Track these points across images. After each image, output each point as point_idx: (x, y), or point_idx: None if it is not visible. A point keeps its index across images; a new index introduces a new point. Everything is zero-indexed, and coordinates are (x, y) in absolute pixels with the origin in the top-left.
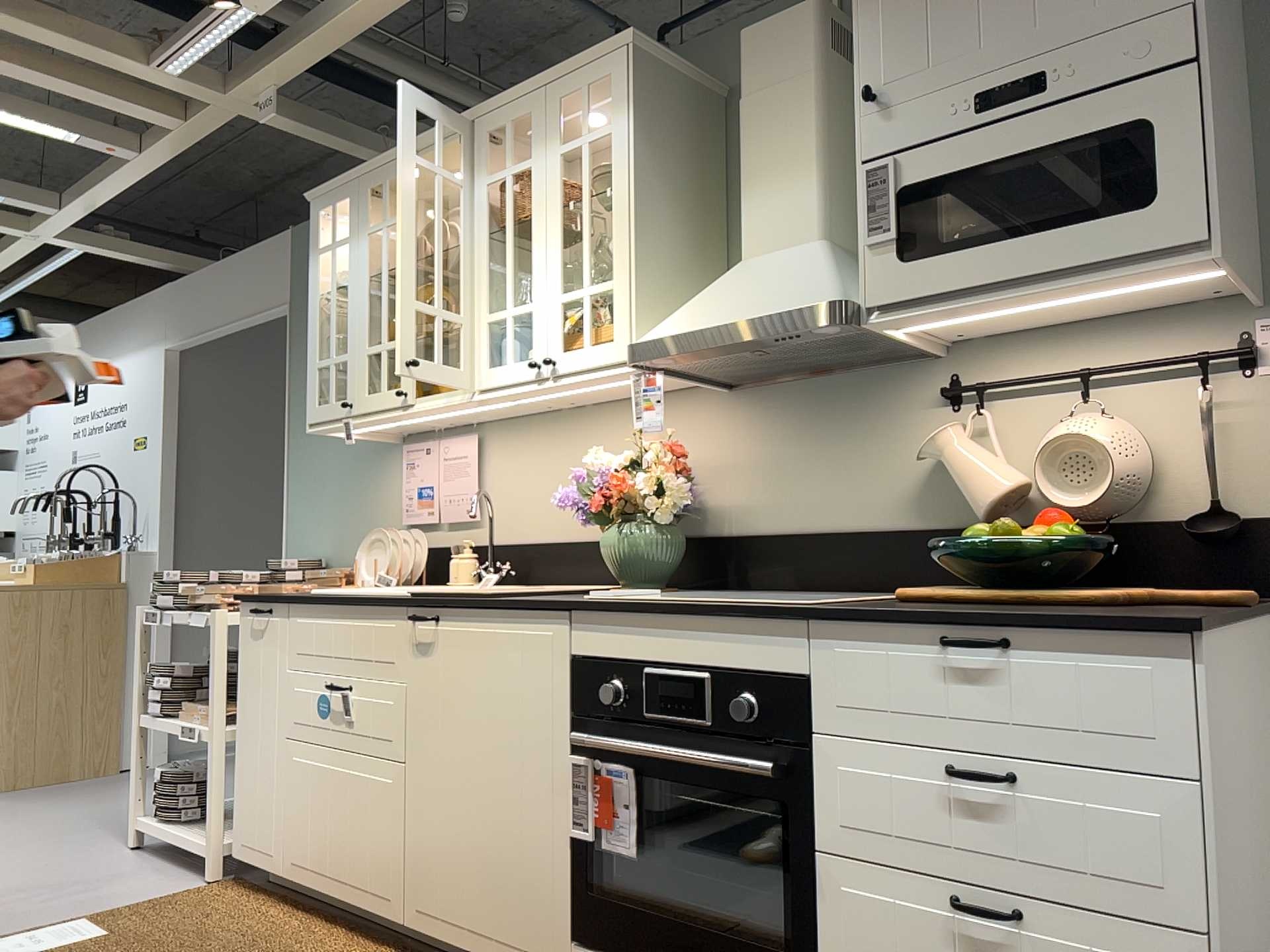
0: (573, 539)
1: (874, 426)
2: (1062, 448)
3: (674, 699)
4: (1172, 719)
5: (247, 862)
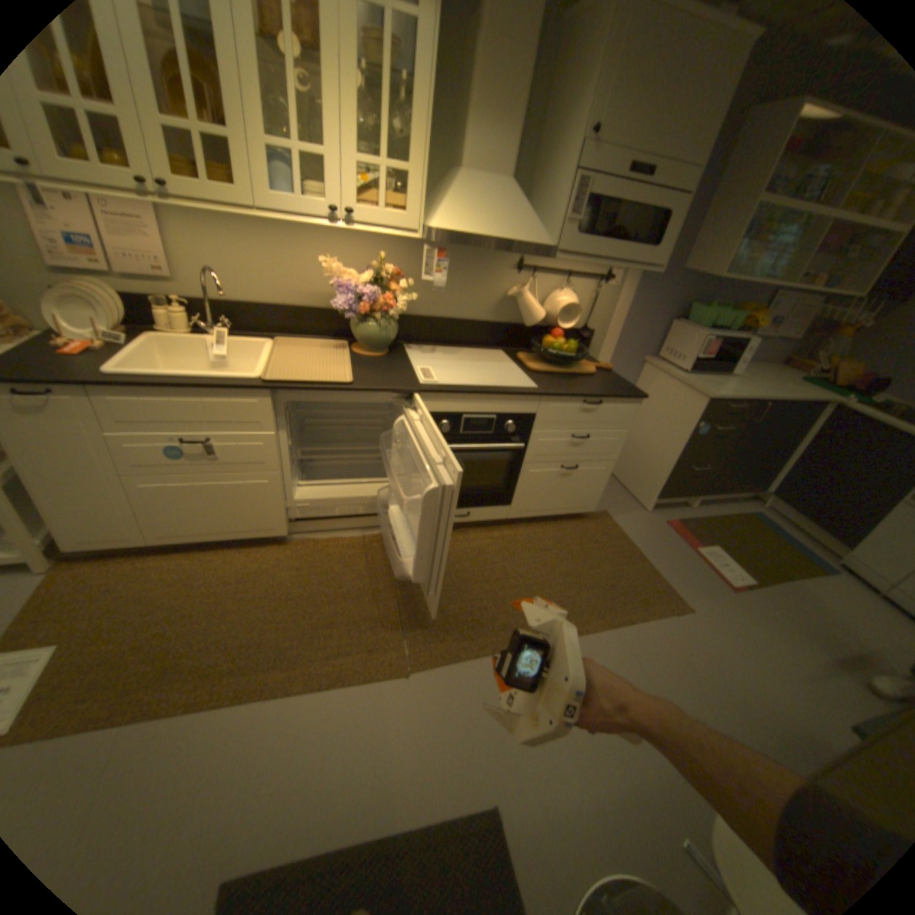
0: (281, 304)
1: (484, 272)
2: (565, 306)
3: (474, 426)
4: (629, 418)
5: (90, 551)
